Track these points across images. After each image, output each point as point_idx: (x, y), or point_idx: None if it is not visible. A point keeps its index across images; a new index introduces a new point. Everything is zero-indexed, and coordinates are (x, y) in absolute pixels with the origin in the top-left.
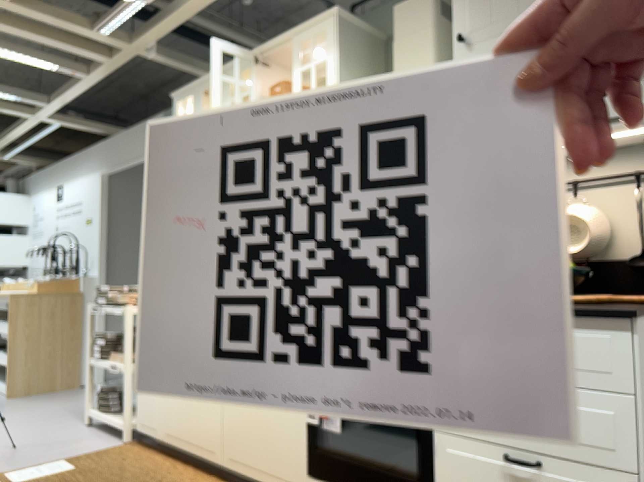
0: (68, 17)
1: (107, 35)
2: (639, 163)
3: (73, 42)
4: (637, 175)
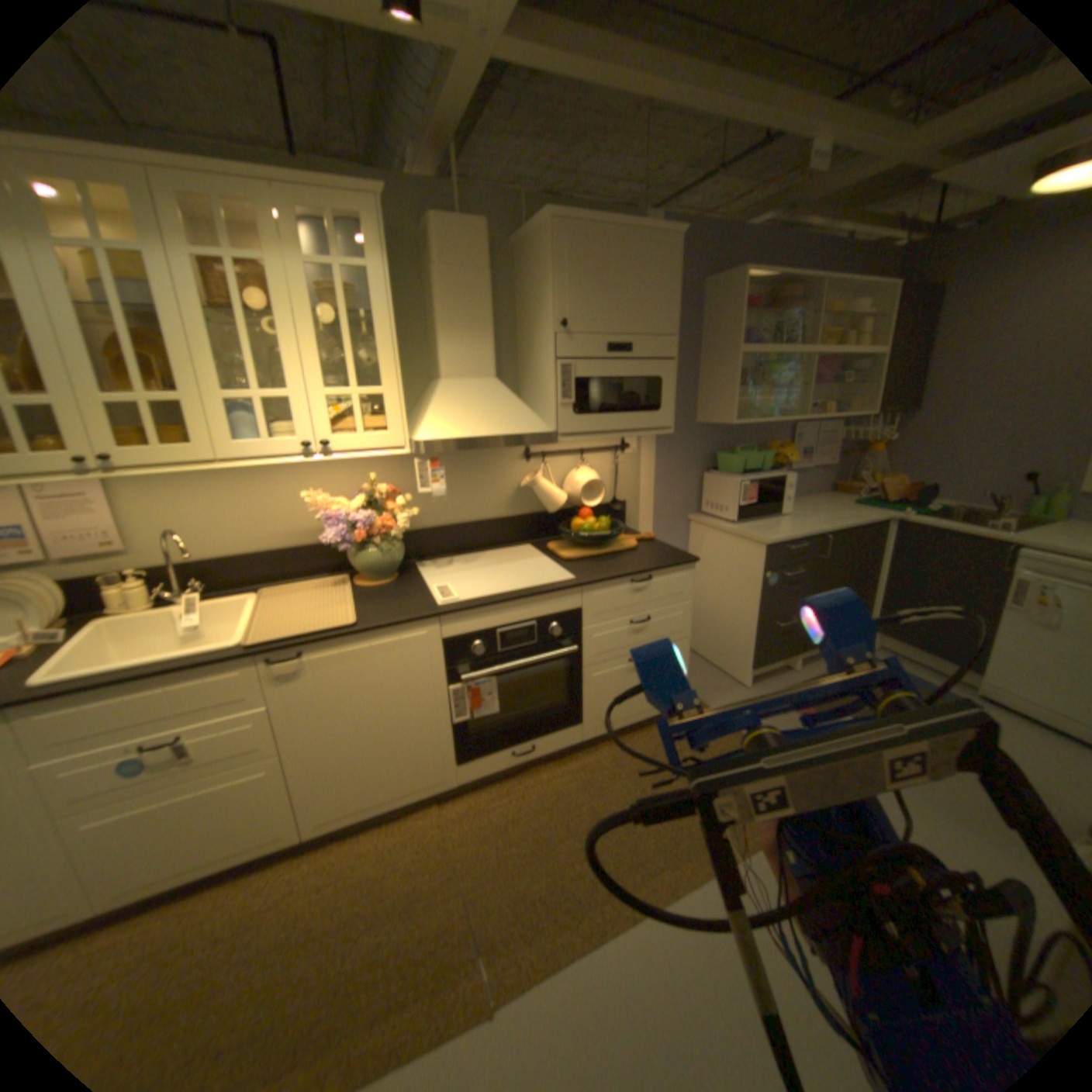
0: None
1: None
2: (613, 440)
3: None
4: (616, 449)
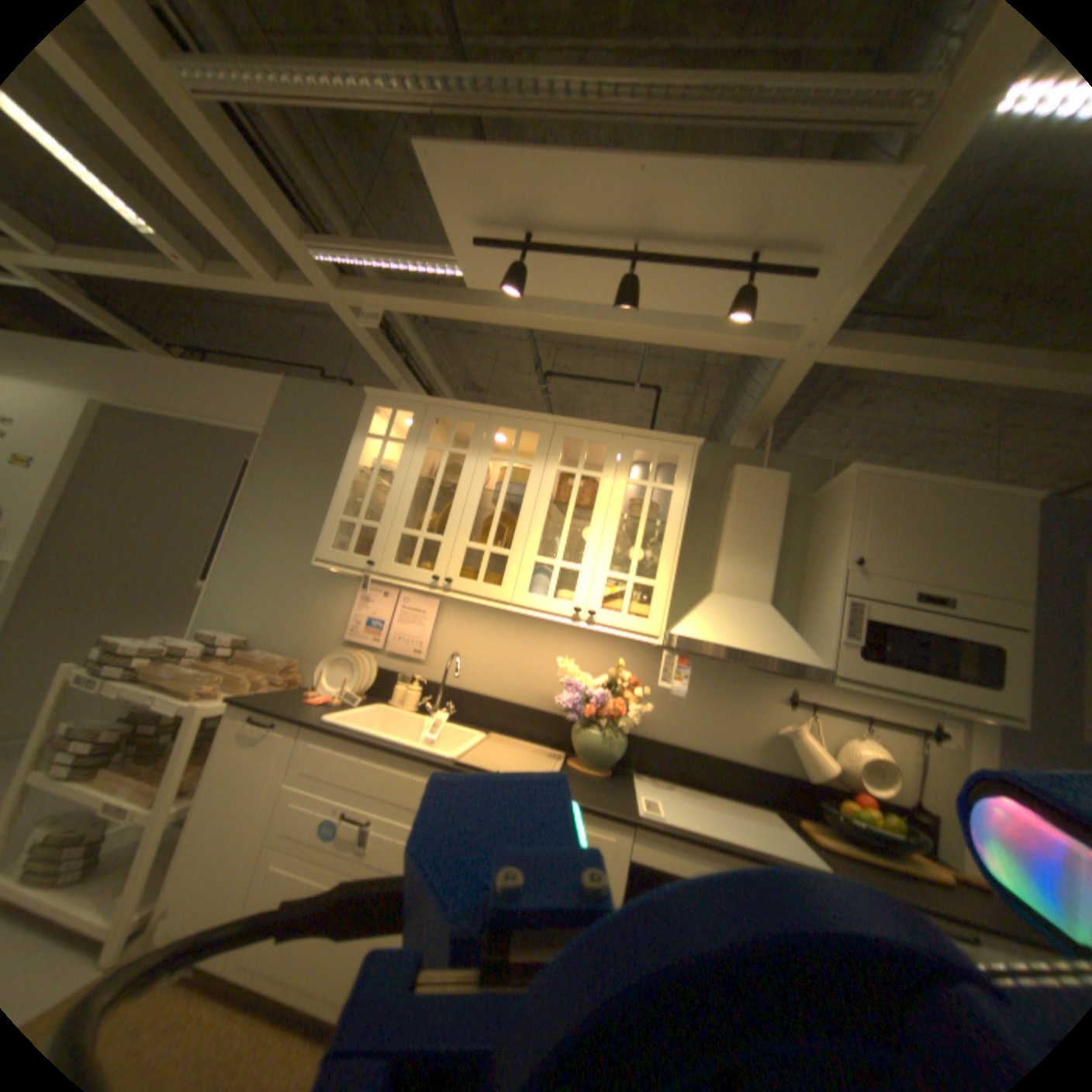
0: (275, 198)
1: (312, 258)
2: (923, 720)
3: (233, 226)
4: (926, 733)
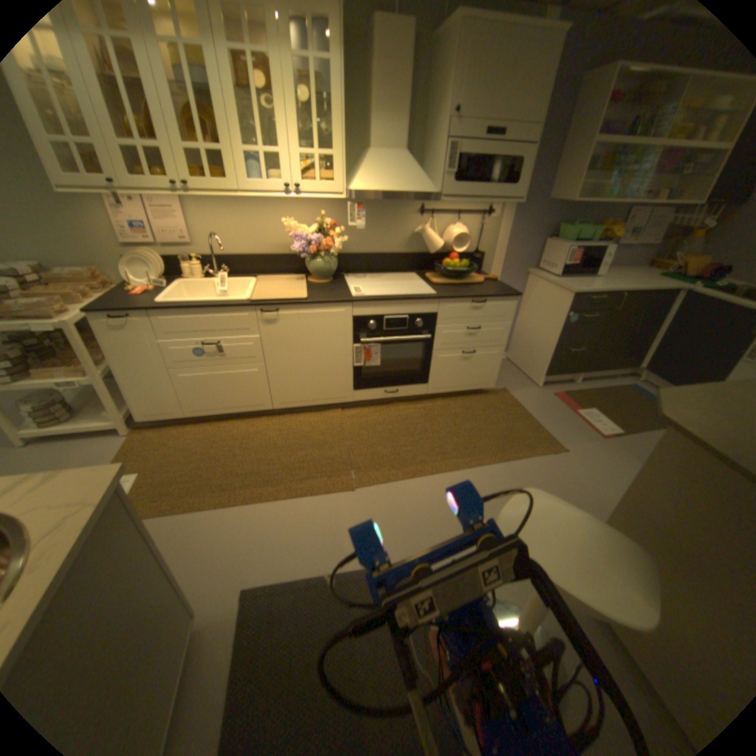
0: None
1: None
2: (484, 206)
3: None
4: (484, 213)
